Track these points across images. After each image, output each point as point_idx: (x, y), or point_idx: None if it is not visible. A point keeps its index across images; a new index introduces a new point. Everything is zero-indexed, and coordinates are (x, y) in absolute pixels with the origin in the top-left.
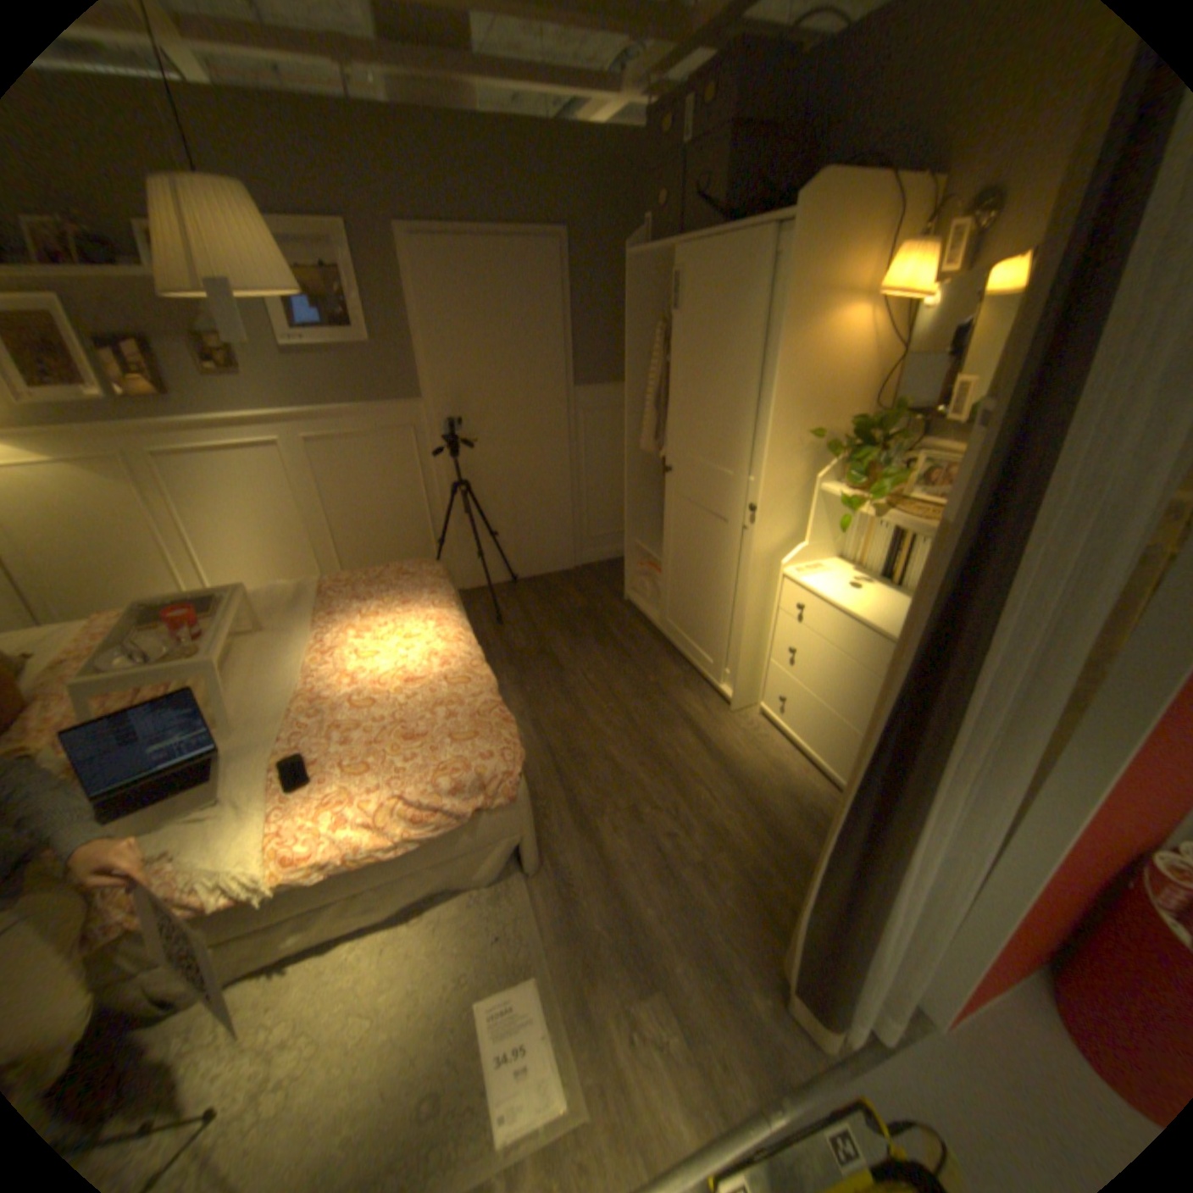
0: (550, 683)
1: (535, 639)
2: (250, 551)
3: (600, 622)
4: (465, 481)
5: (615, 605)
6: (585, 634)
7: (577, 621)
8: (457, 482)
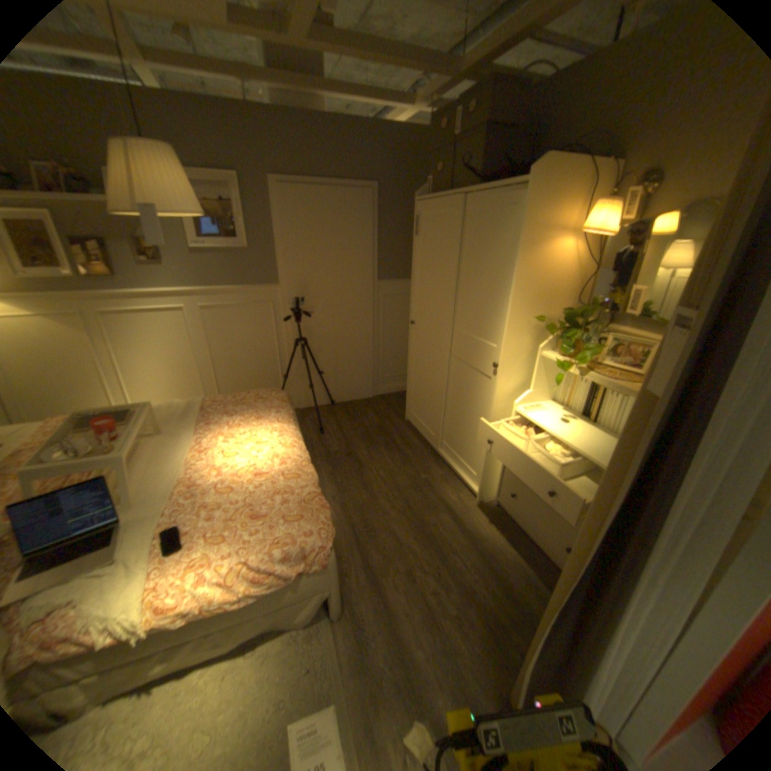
0: (353, 477)
1: (343, 445)
2: (157, 379)
3: (388, 435)
4: (303, 338)
5: (398, 423)
6: (377, 443)
7: (372, 433)
8: (297, 339)
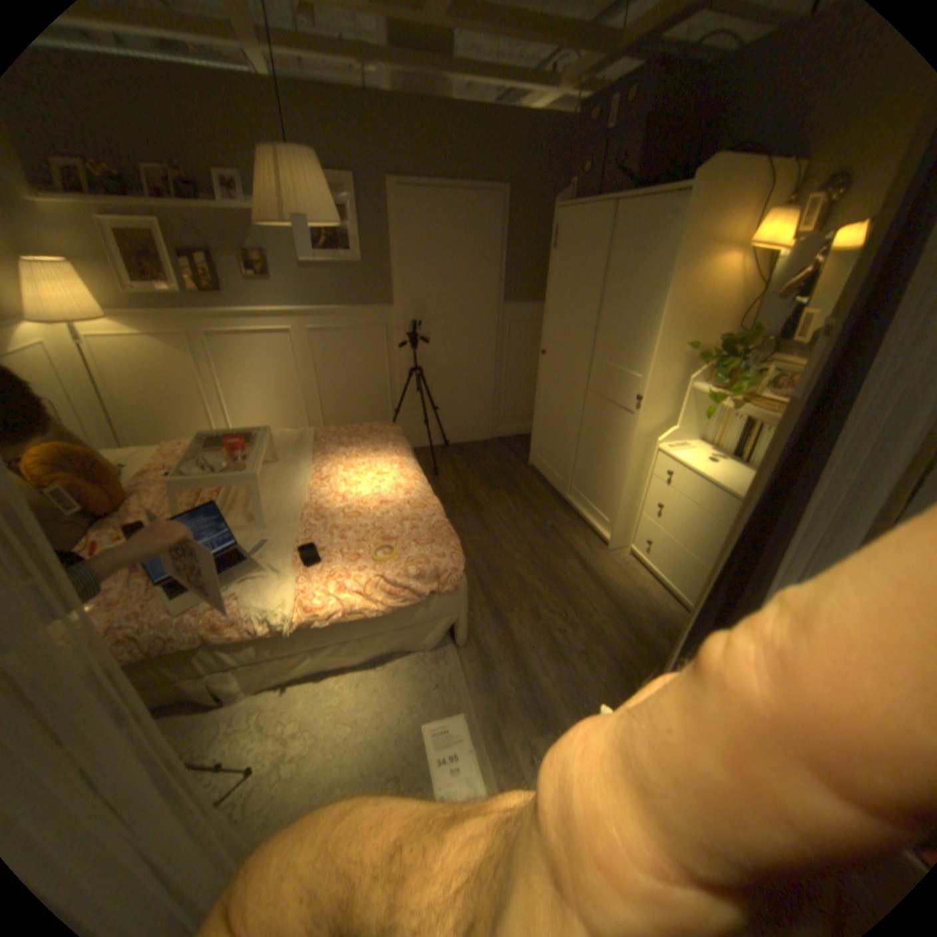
0: (476, 518)
1: (465, 486)
2: (266, 407)
3: (513, 478)
4: (421, 367)
5: (525, 467)
6: (502, 486)
7: (496, 476)
8: (415, 368)
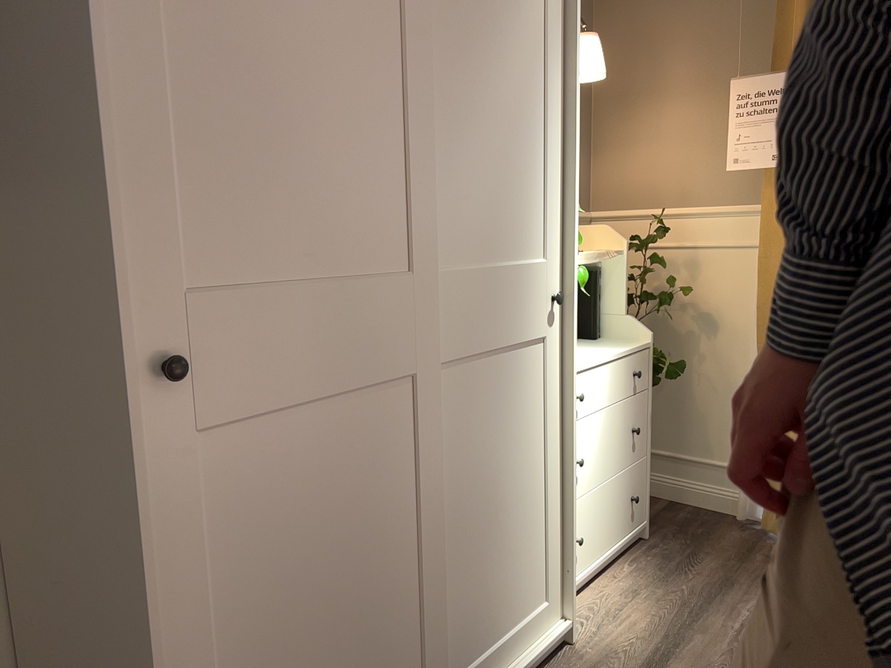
0: None
1: None
2: None
3: None
4: None
5: None
6: None
7: None
8: None
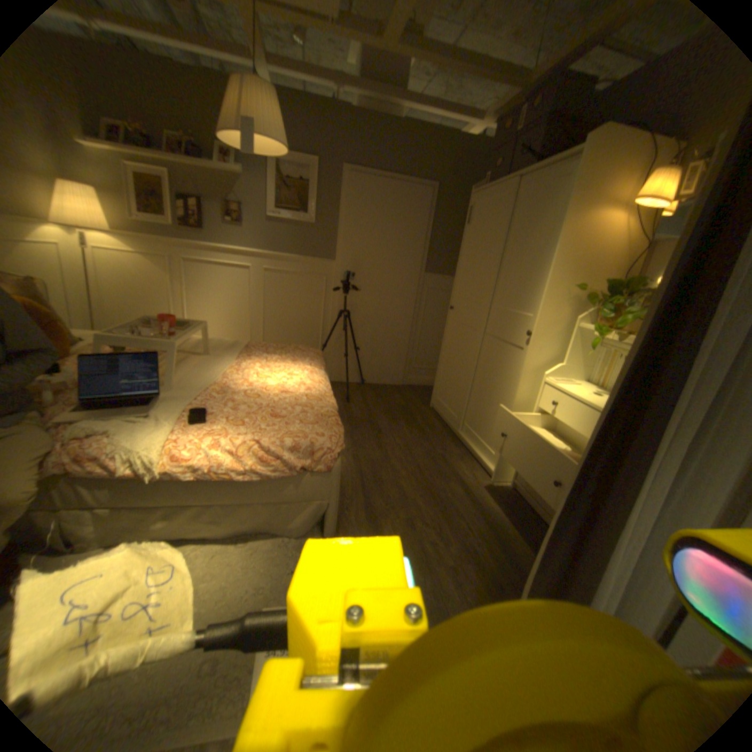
0: (370, 437)
1: (366, 413)
2: (216, 325)
3: (410, 414)
4: (347, 313)
5: (422, 408)
6: (399, 418)
7: (396, 410)
8: (342, 313)
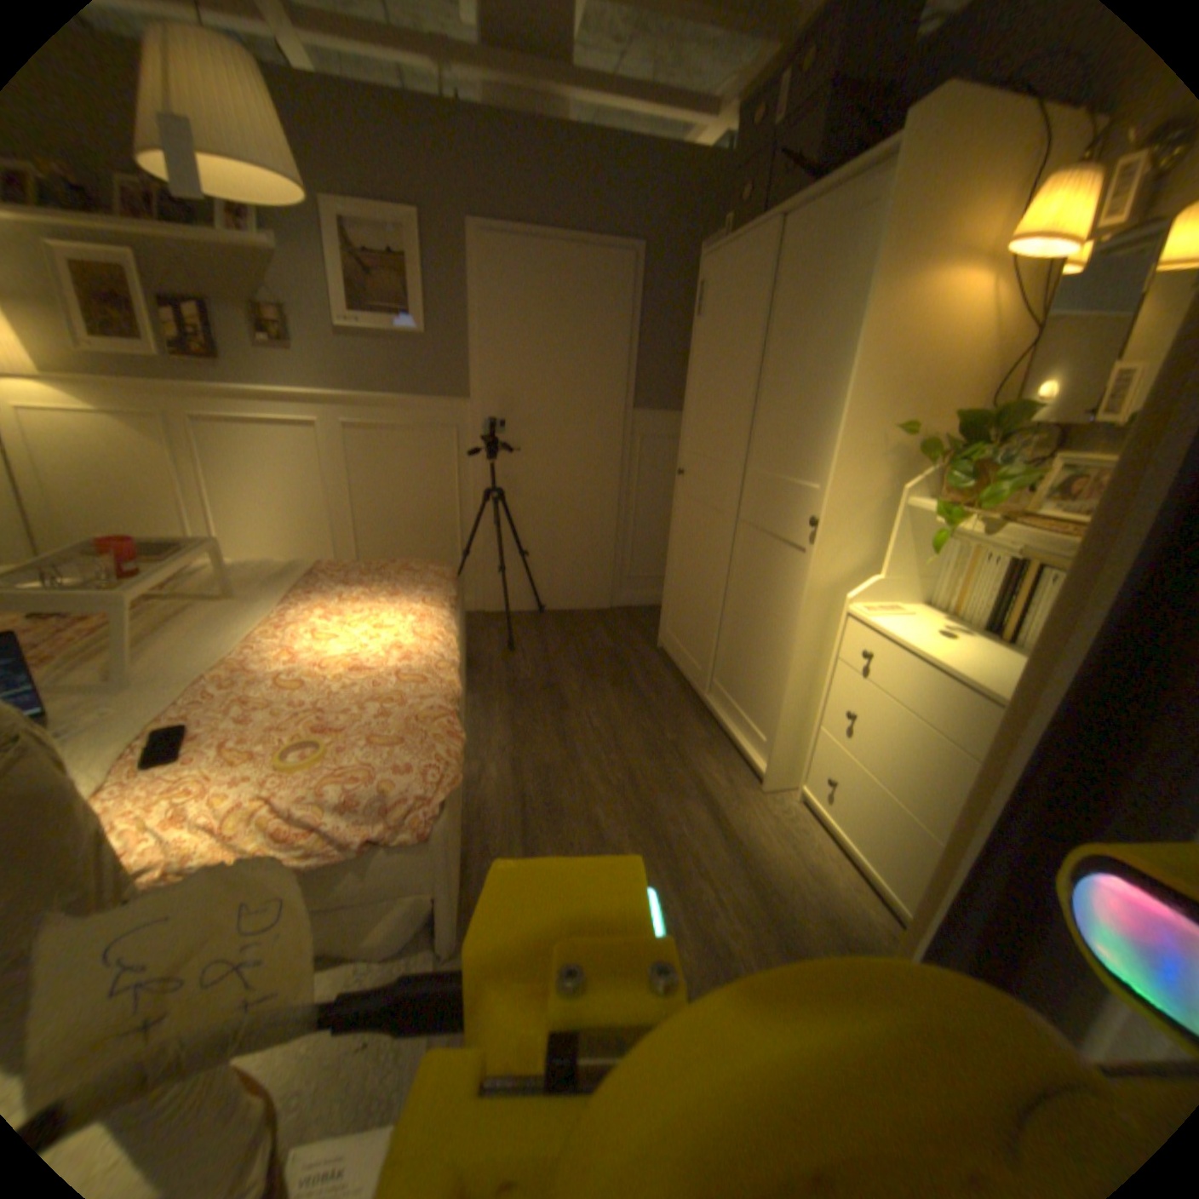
0: (546, 721)
1: (543, 671)
2: (267, 533)
3: (622, 665)
4: (501, 493)
5: (644, 651)
6: (601, 675)
7: (596, 660)
8: (492, 493)
